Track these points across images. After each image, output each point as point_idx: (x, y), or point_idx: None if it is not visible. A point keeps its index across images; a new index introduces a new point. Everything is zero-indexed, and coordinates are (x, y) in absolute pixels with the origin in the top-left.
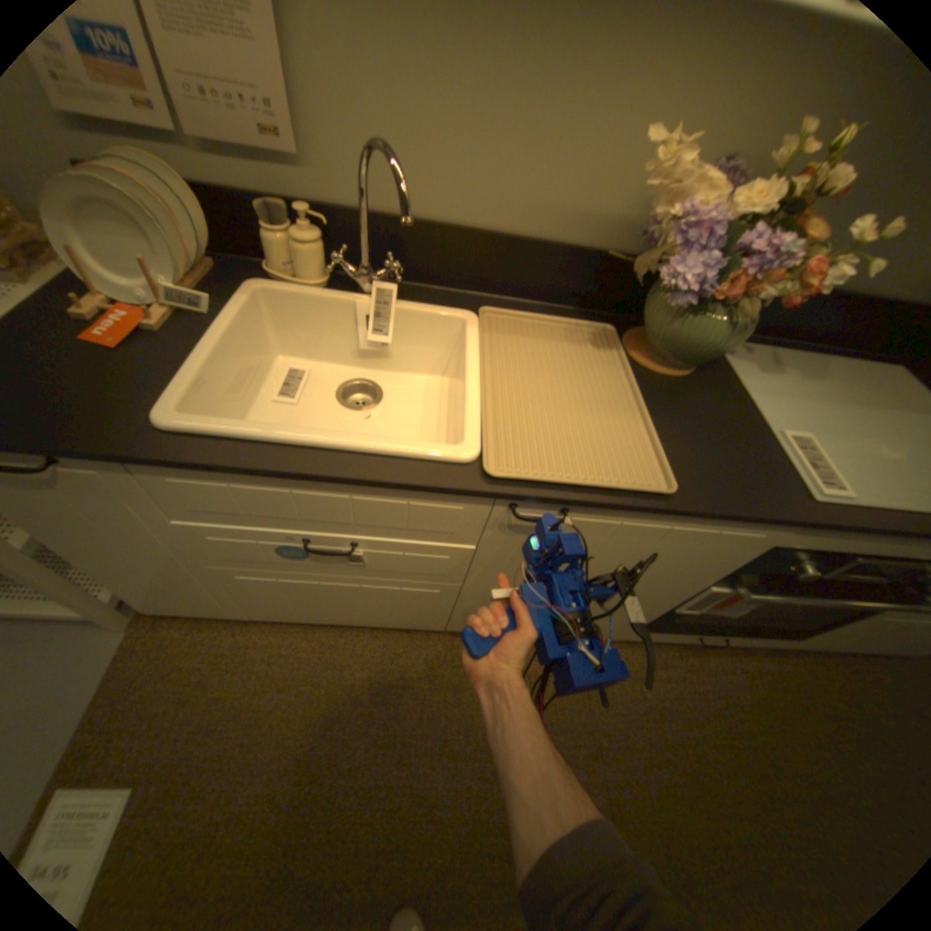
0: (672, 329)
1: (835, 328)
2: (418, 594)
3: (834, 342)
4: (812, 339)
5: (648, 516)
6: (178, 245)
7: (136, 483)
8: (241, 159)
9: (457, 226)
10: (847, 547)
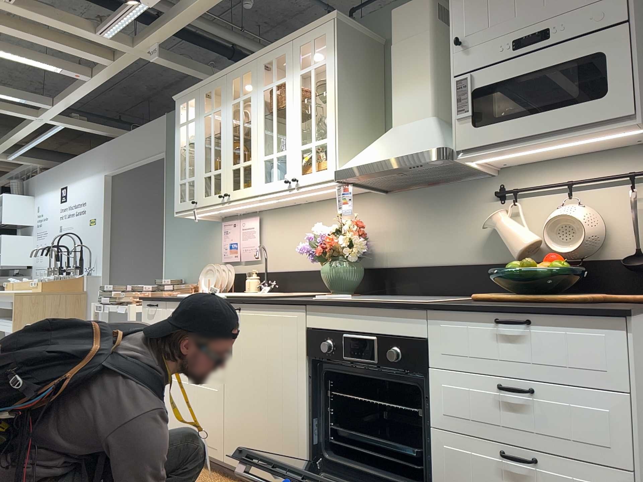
0: (322, 275)
1: (448, 285)
2: (211, 392)
3: (455, 294)
4: (441, 294)
5: (258, 308)
6: (220, 279)
7: (165, 312)
8: (250, 265)
9: (295, 271)
10: (330, 323)
